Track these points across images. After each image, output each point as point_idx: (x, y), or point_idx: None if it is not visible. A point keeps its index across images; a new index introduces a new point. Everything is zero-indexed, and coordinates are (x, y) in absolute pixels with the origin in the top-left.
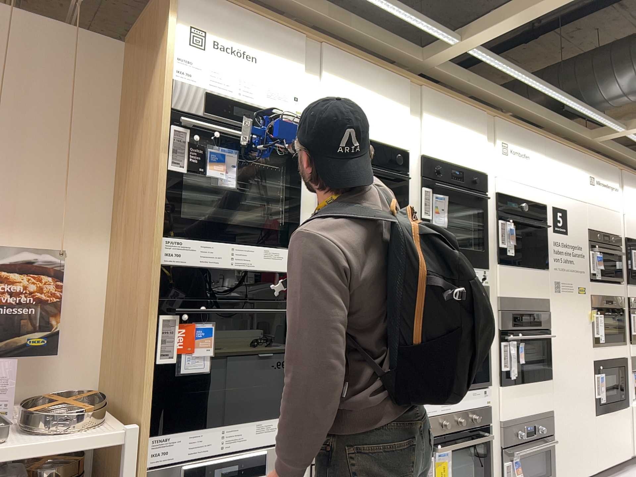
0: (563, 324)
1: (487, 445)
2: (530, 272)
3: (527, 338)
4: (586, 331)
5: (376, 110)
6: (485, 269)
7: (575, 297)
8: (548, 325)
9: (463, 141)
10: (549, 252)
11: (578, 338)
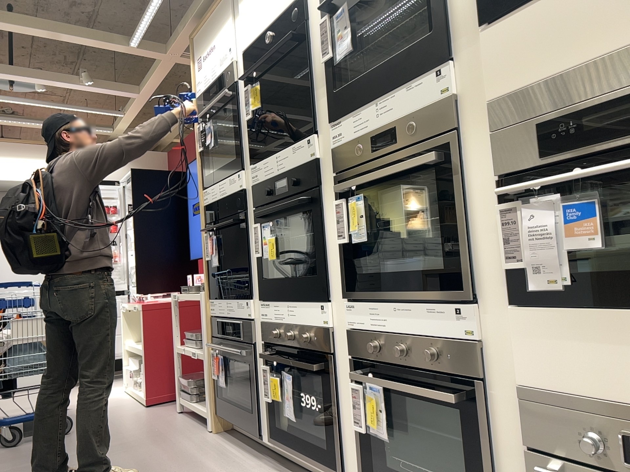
0: None
1: (473, 418)
2: None
3: (581, 177)
4: None
5: None
6: (438, 66)
7: None
8: None
9: None
10: None
11: None
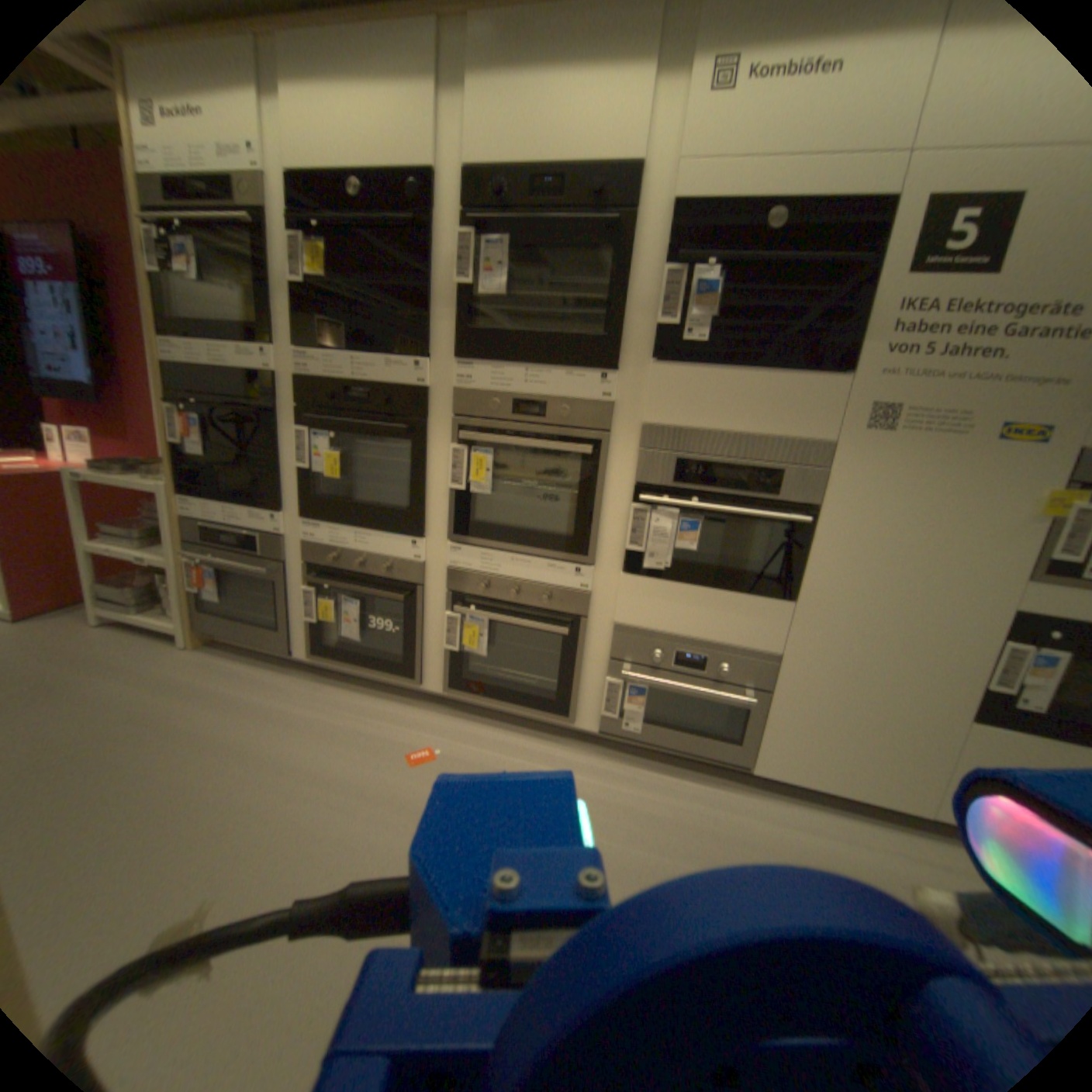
0: (884, 505)
1: (571, 640)
2: (765, 376)
3: (700, 507)
4: (1010, 537)
5: (365, 110)
6: (605, 369)
7: (976, 447)
8: (811, 496)
9: (573, 97)
10: (873, 328)
11: (954, 547)
